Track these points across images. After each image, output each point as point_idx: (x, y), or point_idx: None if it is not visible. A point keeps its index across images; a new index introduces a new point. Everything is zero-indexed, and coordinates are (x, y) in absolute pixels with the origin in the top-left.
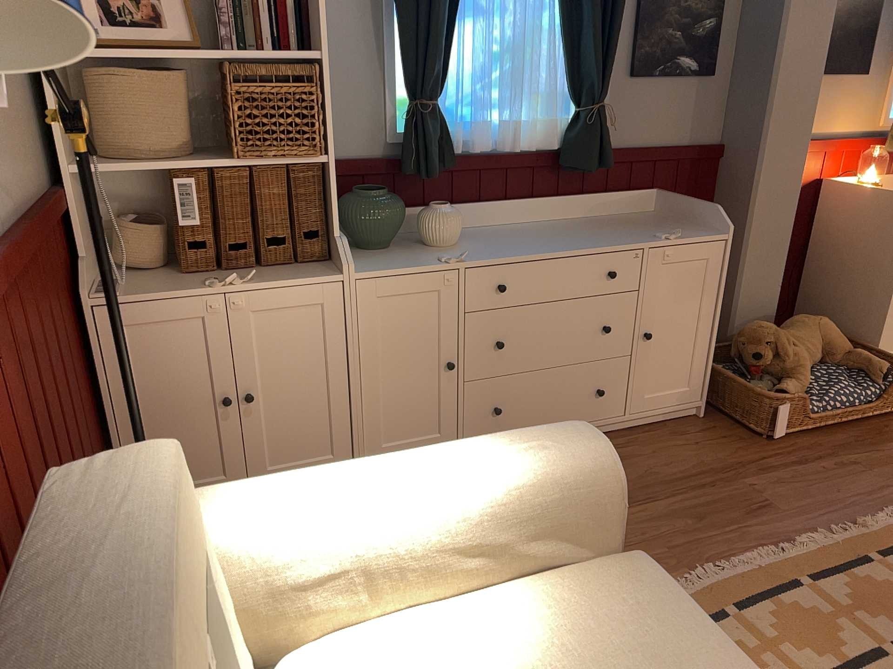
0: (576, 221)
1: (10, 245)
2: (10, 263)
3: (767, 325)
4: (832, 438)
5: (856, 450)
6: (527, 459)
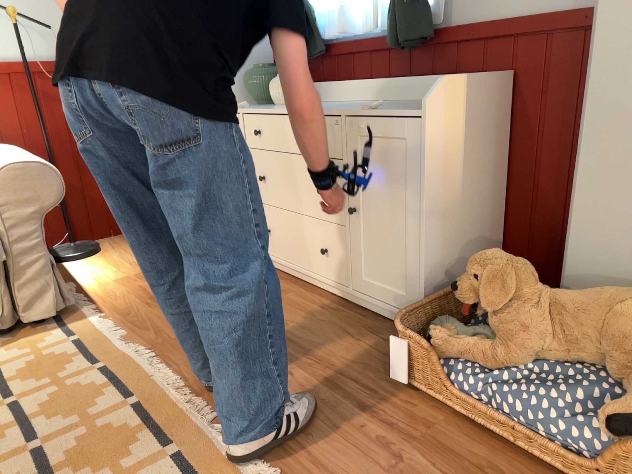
0: (402, 102)
1: (49, 63)
2: (45, 68)
3: (498, 256)
4: (467, 440)
5: (443, 463)
6: (5, 159)
